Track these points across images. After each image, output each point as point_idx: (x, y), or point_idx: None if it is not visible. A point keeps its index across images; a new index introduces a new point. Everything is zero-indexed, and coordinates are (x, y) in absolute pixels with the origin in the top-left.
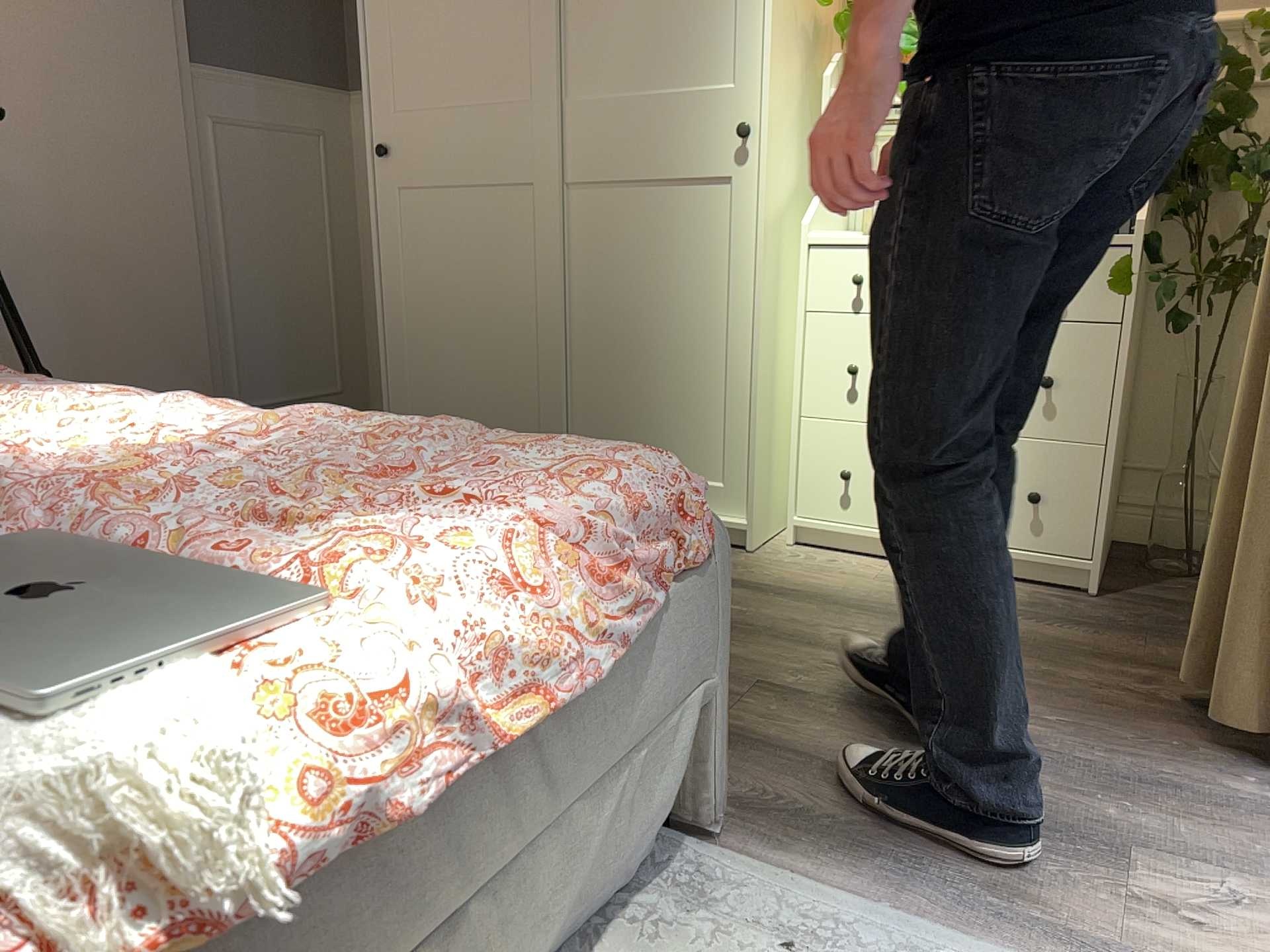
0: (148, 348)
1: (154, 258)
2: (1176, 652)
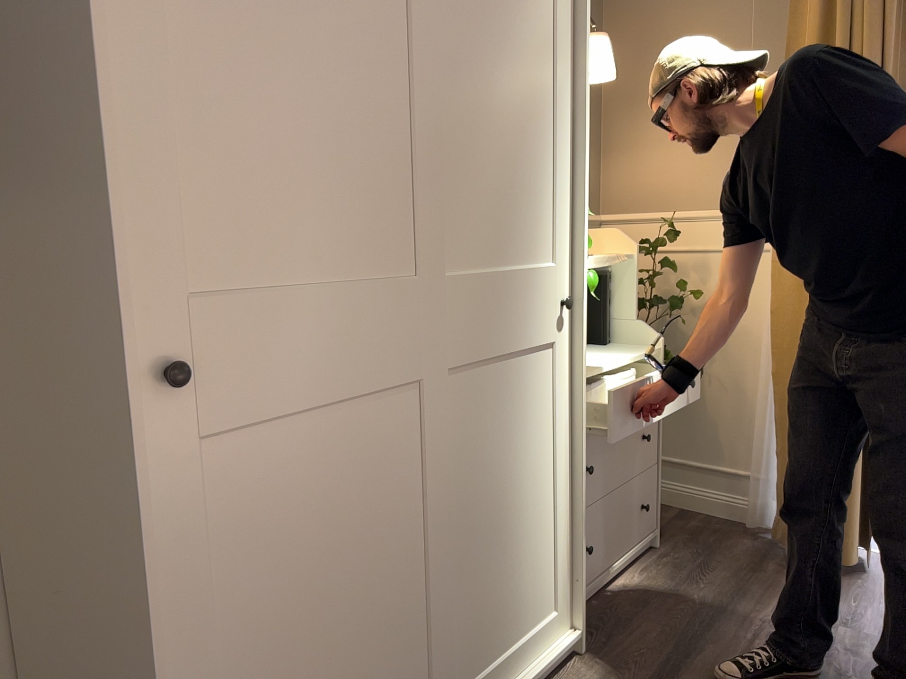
0: None
1: None
2: (731, 550)
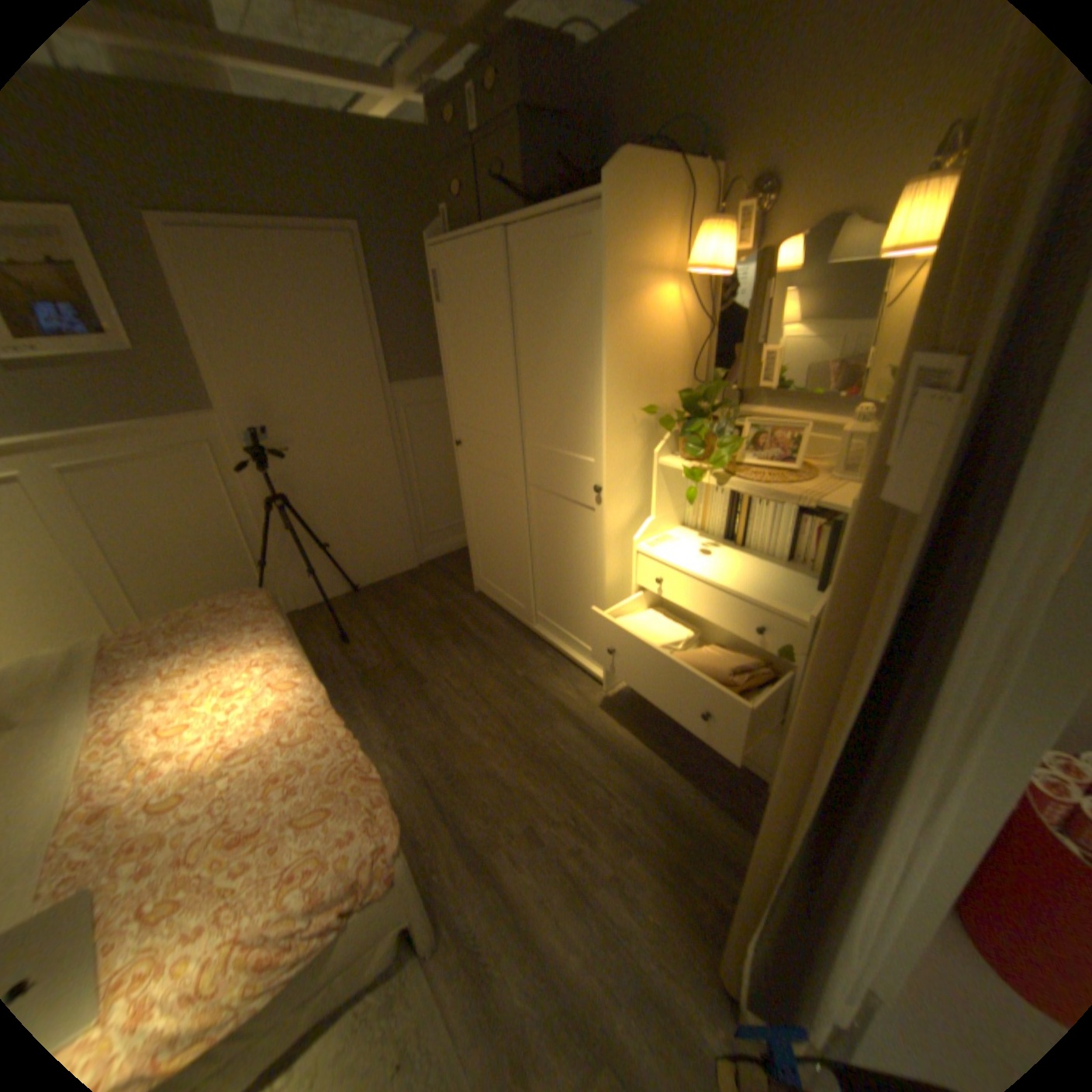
0: (374, 520)
1: (373, 481)
2: None
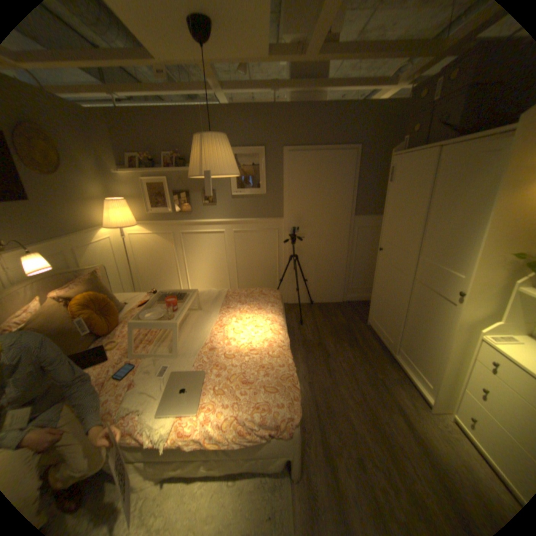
0: (329, 275)
1: (334, 258)
2: None
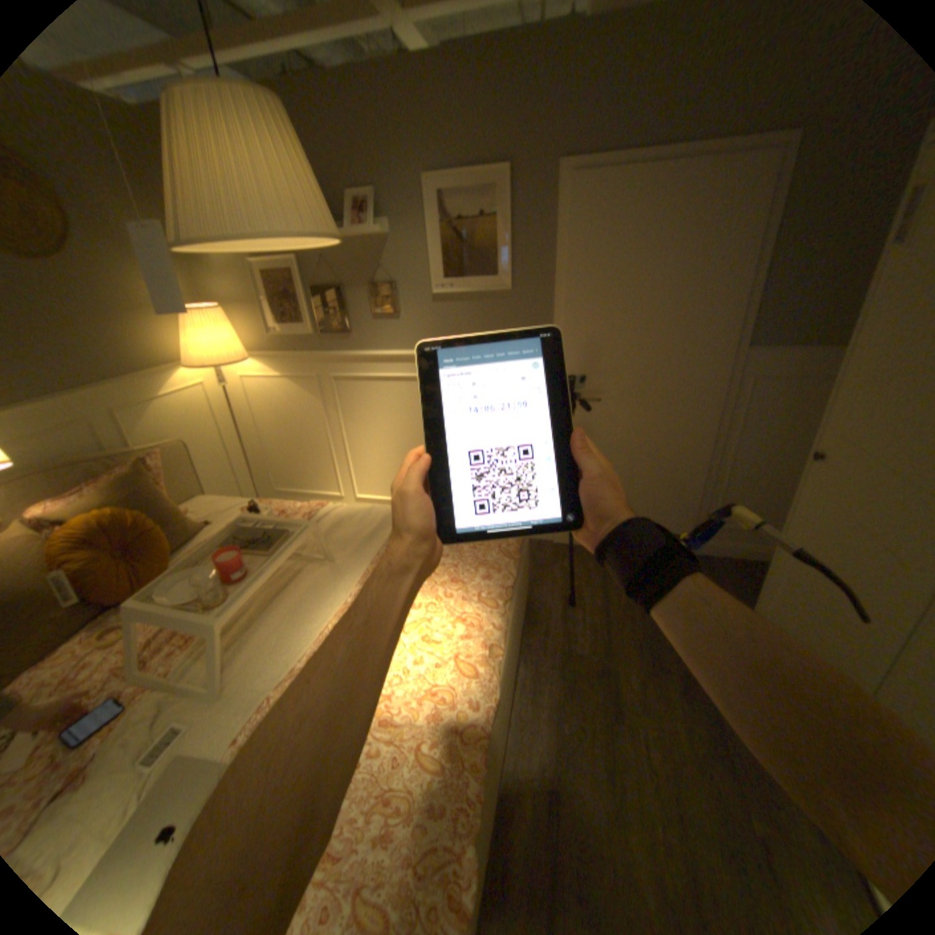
0: (659, 492)
1: (676, 452)
2: None
